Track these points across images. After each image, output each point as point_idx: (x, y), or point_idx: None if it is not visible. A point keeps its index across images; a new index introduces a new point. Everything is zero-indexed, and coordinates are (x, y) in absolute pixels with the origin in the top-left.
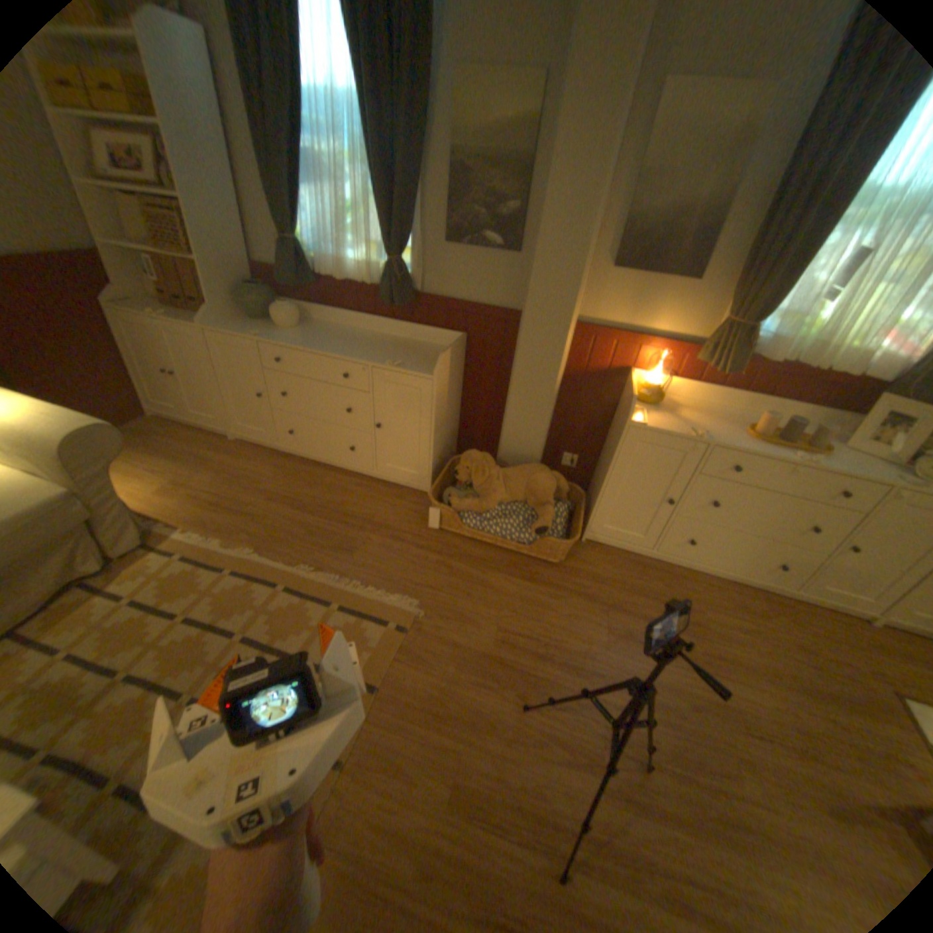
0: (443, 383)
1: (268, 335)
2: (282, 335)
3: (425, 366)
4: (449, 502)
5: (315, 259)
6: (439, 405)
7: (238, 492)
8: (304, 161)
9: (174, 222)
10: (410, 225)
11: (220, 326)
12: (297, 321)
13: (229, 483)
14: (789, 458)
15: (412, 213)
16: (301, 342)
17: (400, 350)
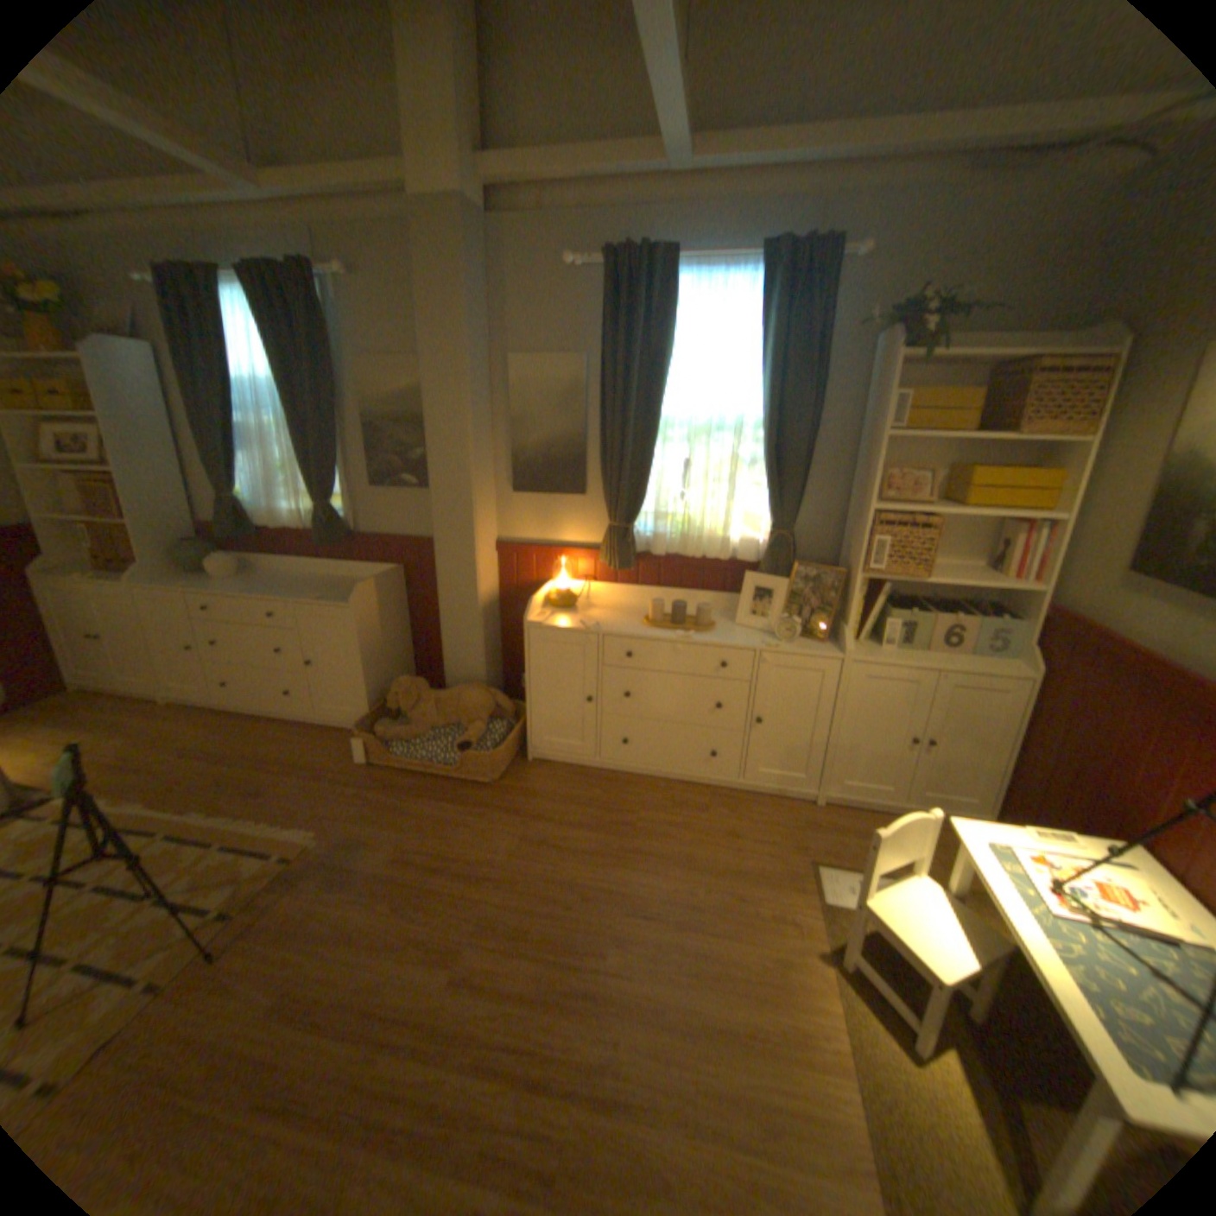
0: (367, 613)
1: (195, 588)
2: (211, 586)
3: (347, 598)
4: (376, 734)
5: (255, 514)
6: (364, 634)
7: (148, 756)
8: (236, 435)
9: (112, 495)
10: (331, 476)
11: (148, 585)
12: (232, 573)
13: (141, 748)
14: (667, 638)
15: (331, 467)
16: (228, 590)
17: (331, 588)
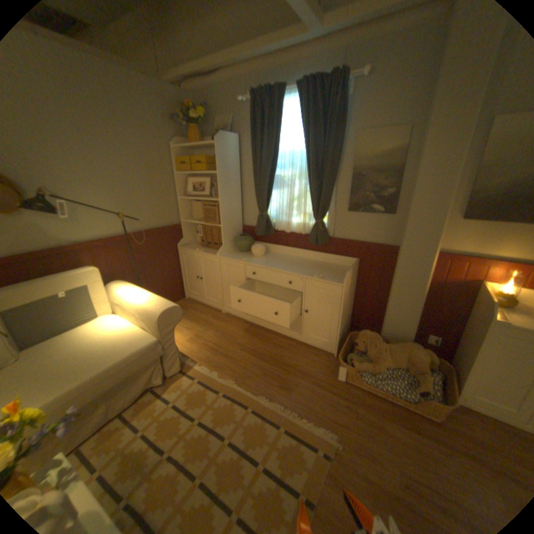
0: (348, 288)
1: (250, 261)
2: (257, 260)
3: (336, 278)
4: (352, 364)
5: (275, 223)
6: (345, 300)
7: (227, 344)
8: (275, 180)
9: (214, 211)
10: (329, 204)
11: (228, 256)
12: (264, 253)
13: (222, 338)
14: None
15: (330, 199)
16: (267, 264)
17: (319, 268)
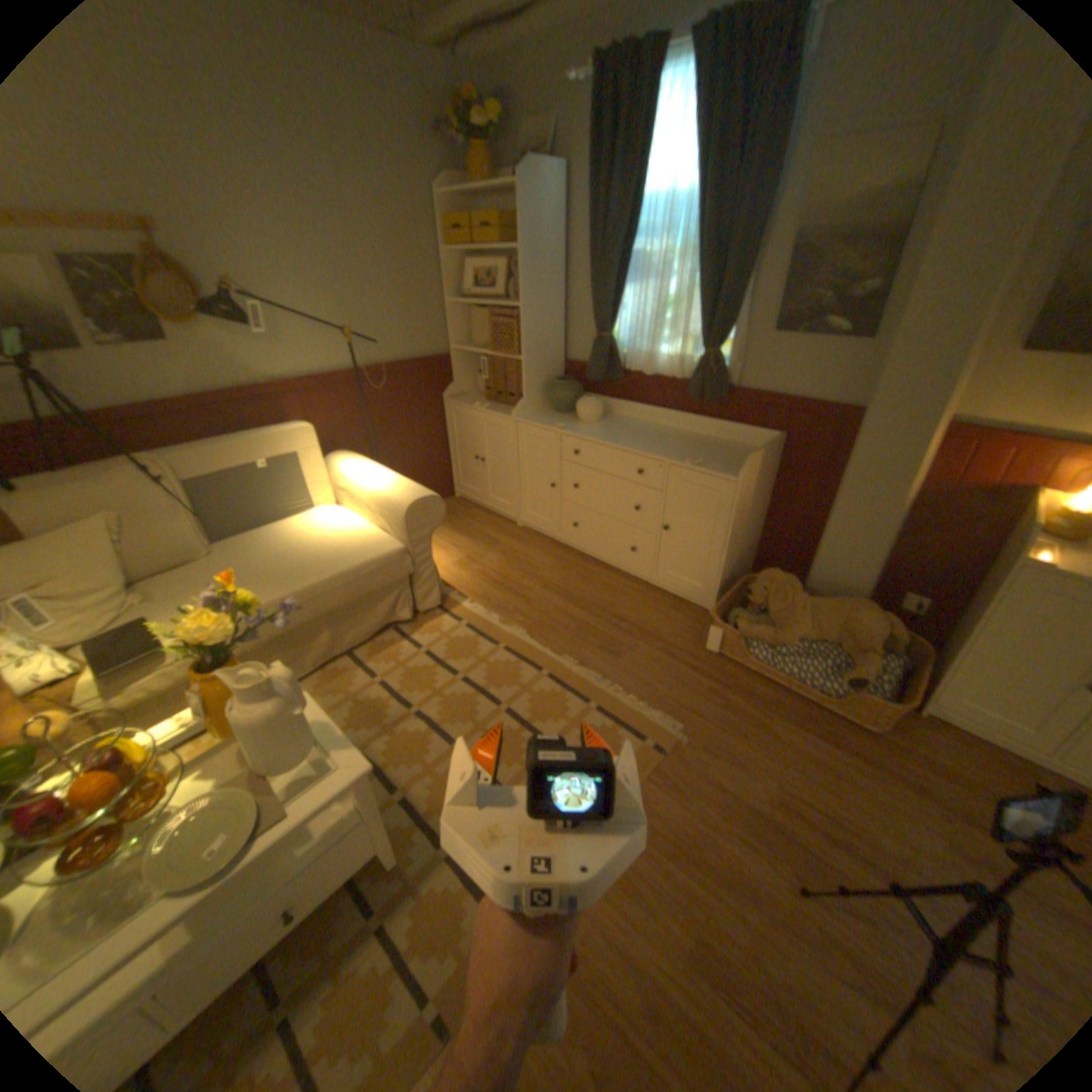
0: (749, 487)
1: (571, 428)
2: (583, 428)
3: (729, 467)
4: (735, 624)
5: (626, 354)
6: (740, 511)
7: (519, 575)
8: (633, 262)
9: (511, 328)
10: (735, 315)
11: (530, 419)
12: (599, 416)
13: (513, 565)
14: None
15: (739, 303)
16: (600, 436)
17: (702, 448)
